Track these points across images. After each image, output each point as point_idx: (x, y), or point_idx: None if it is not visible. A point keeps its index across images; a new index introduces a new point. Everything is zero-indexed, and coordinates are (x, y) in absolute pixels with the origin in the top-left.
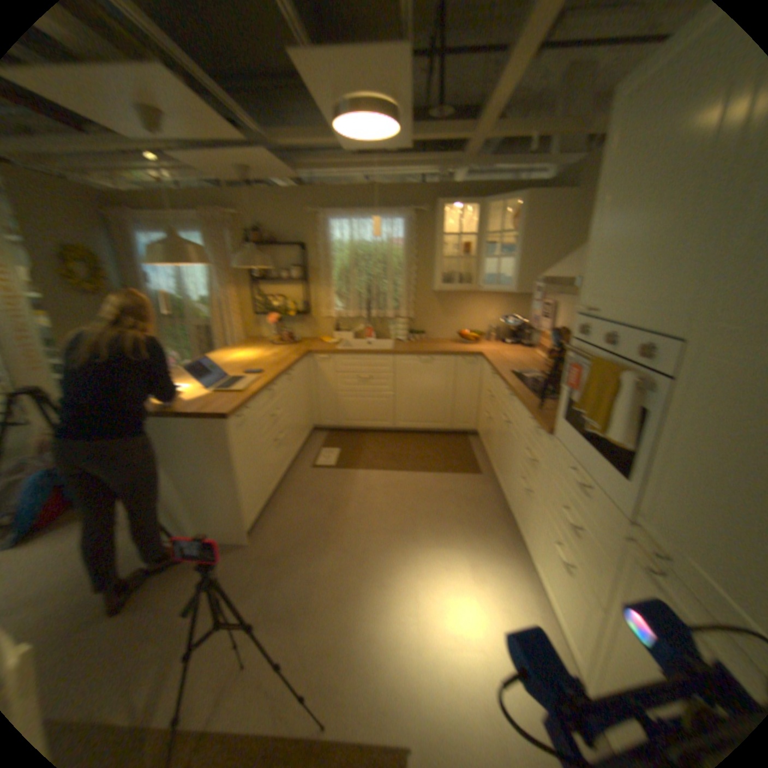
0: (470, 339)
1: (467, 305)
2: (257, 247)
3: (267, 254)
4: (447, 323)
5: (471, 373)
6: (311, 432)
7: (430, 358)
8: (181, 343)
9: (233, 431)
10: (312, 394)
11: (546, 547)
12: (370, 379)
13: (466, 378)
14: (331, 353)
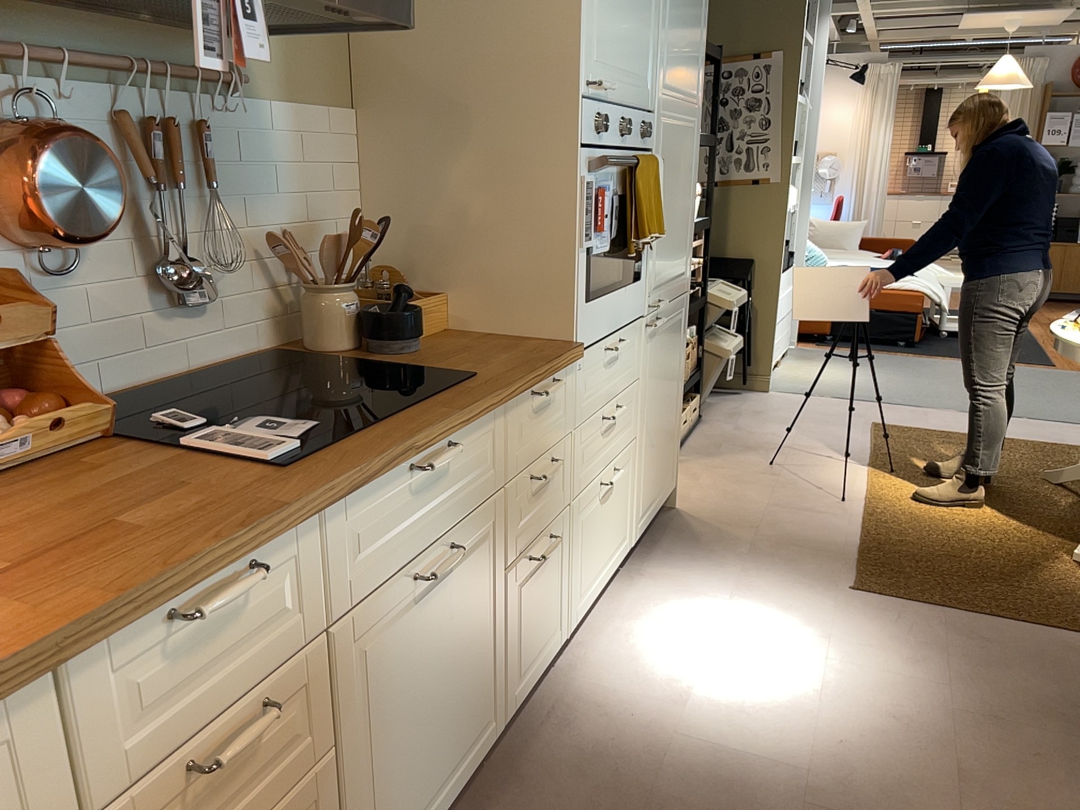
0: None
1: None
2: None
3: None
4: None
5: None
6: None
7: None
8: None
9: None
10: None
11: (583, 545)
12: None
13: None
14: None
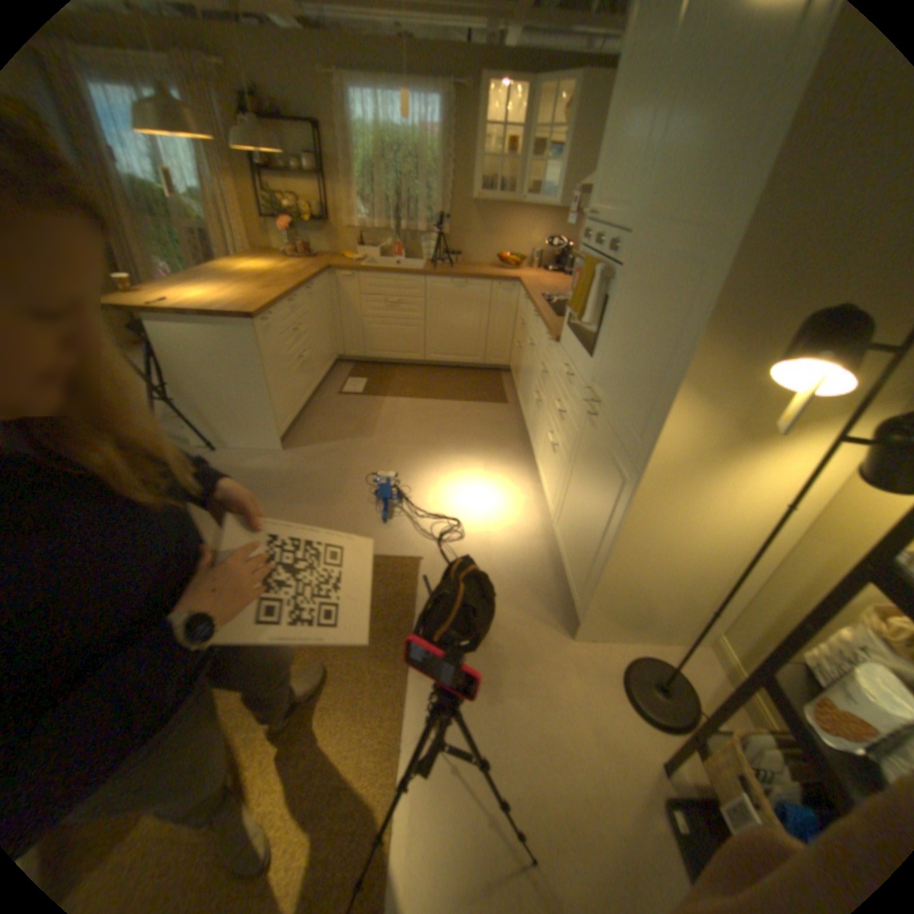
0: (508, 263)
1: (508, 221)
2: (251, 120)
3: (266, 133)
4: (485, 243)
5: (506, 301)
6: (334, 361)
7: (463, 281)
8: (166, 252)
9: (258, 334)
10: (333, 319)
11: (544, 441)
12: (397, 304)
13: (499, 307)
14: (353, 270)
